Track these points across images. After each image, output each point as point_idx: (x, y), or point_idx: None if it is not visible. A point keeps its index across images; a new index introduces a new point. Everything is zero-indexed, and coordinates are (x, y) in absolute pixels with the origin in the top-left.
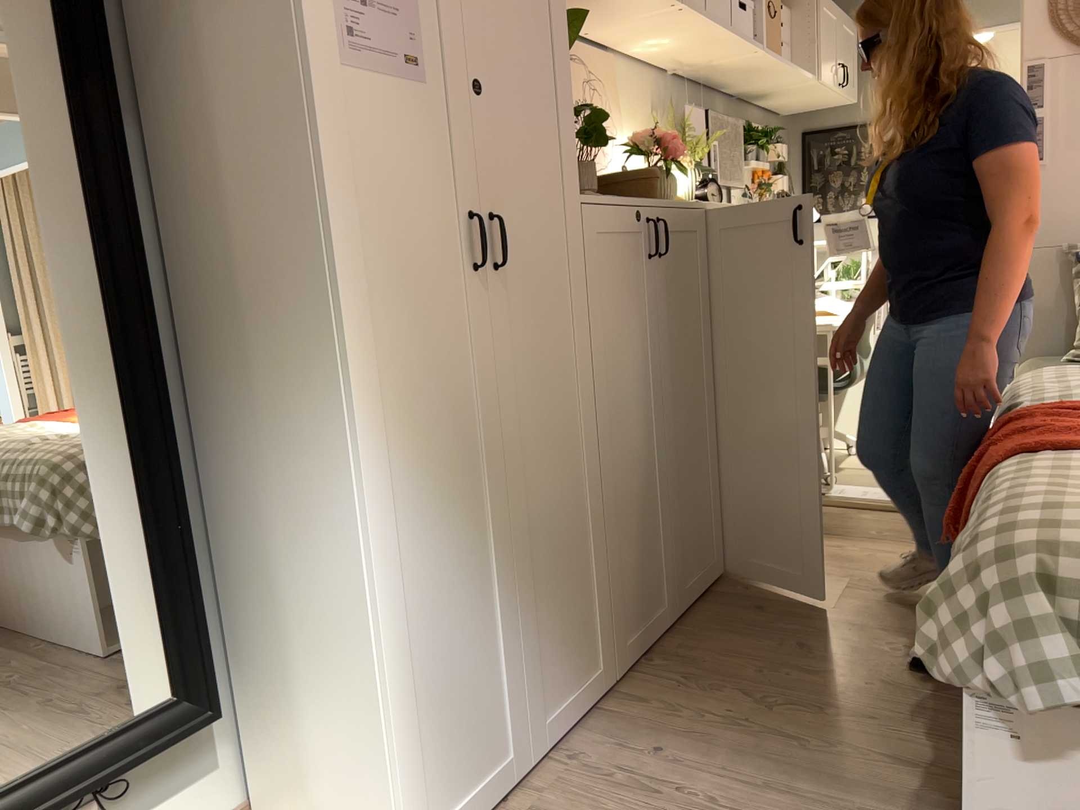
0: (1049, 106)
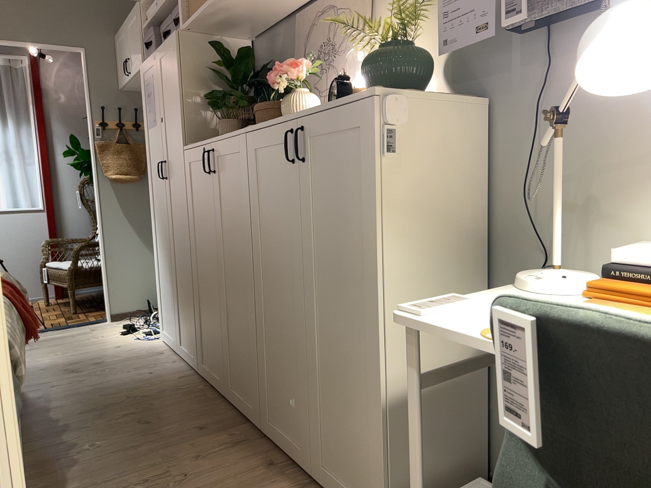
0: None
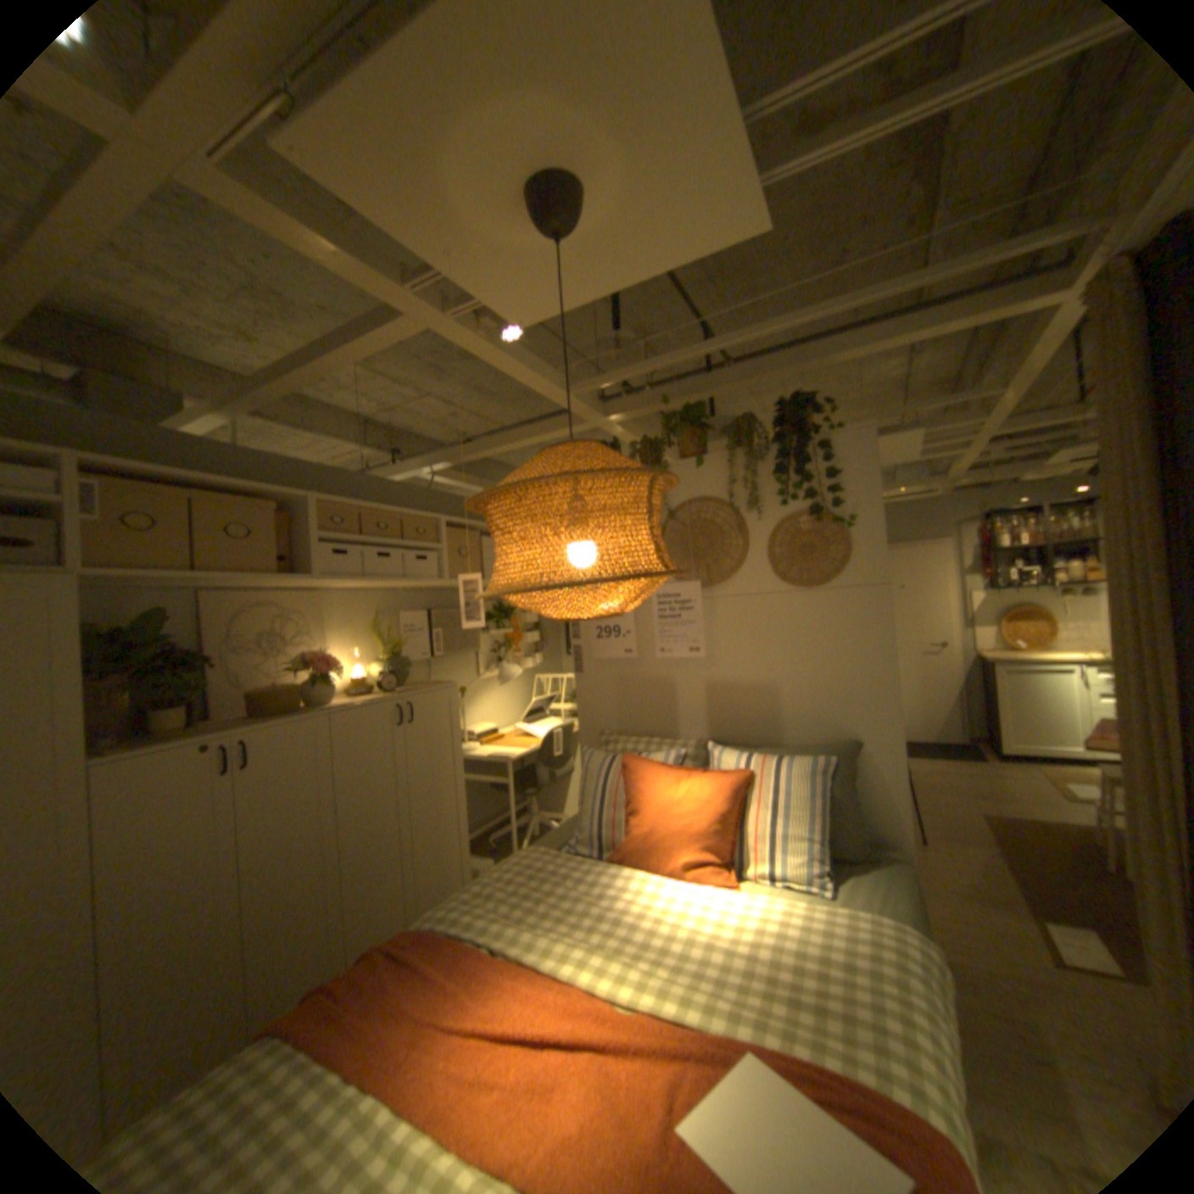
0: (583, 637)
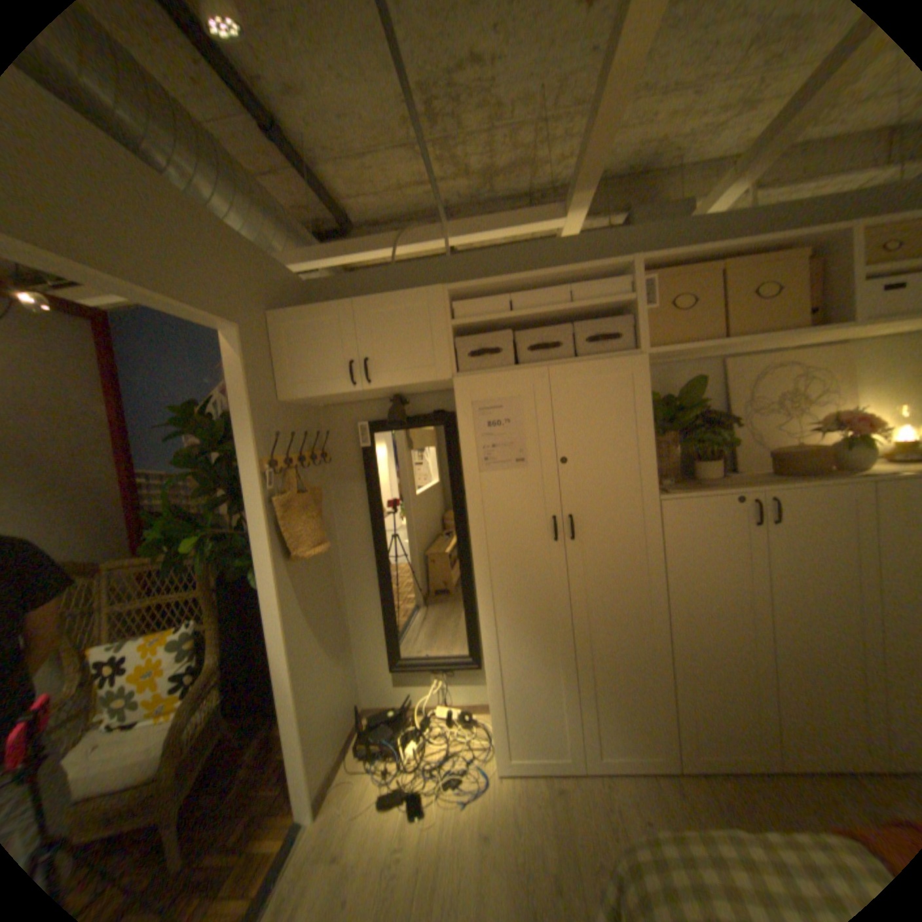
0: None
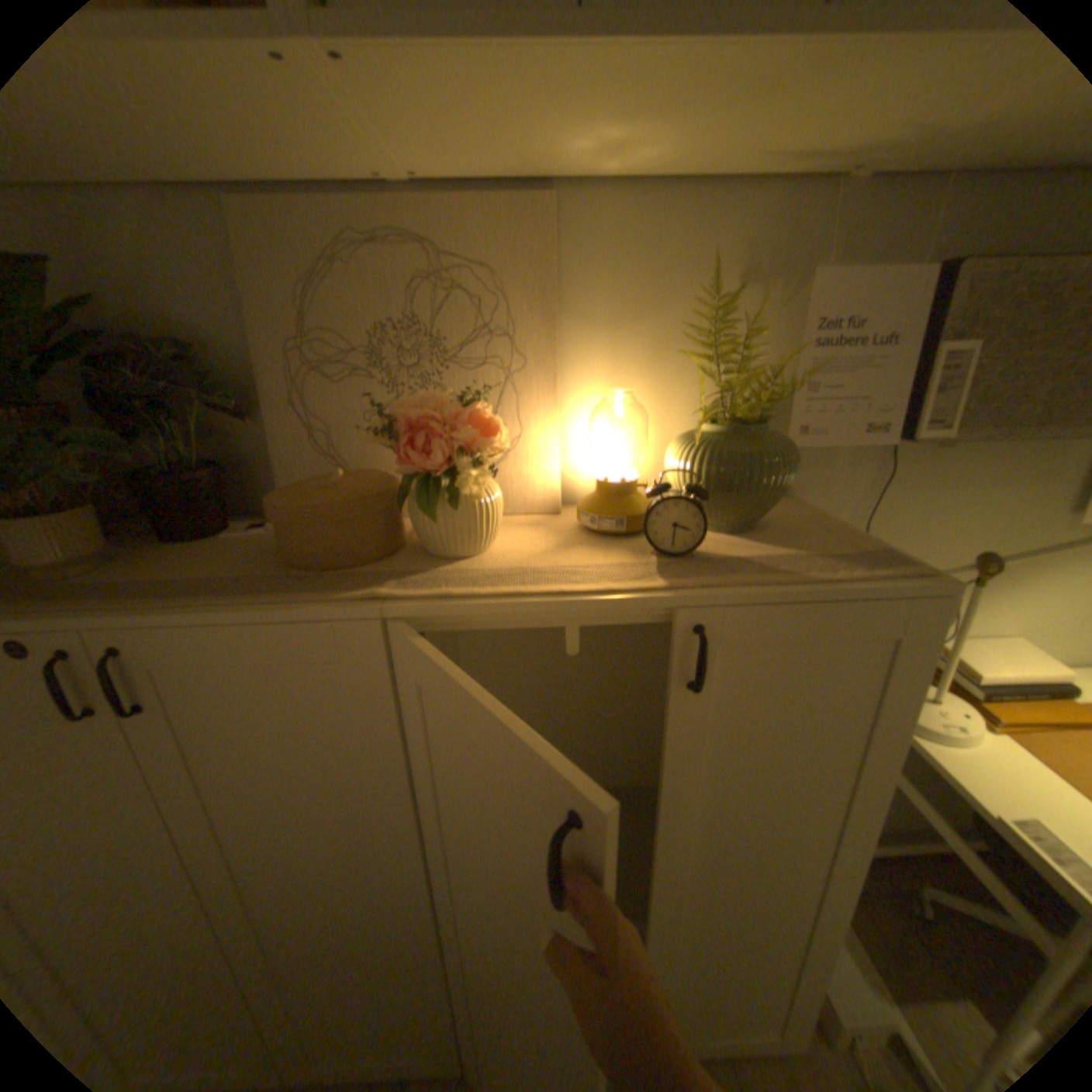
0: None
